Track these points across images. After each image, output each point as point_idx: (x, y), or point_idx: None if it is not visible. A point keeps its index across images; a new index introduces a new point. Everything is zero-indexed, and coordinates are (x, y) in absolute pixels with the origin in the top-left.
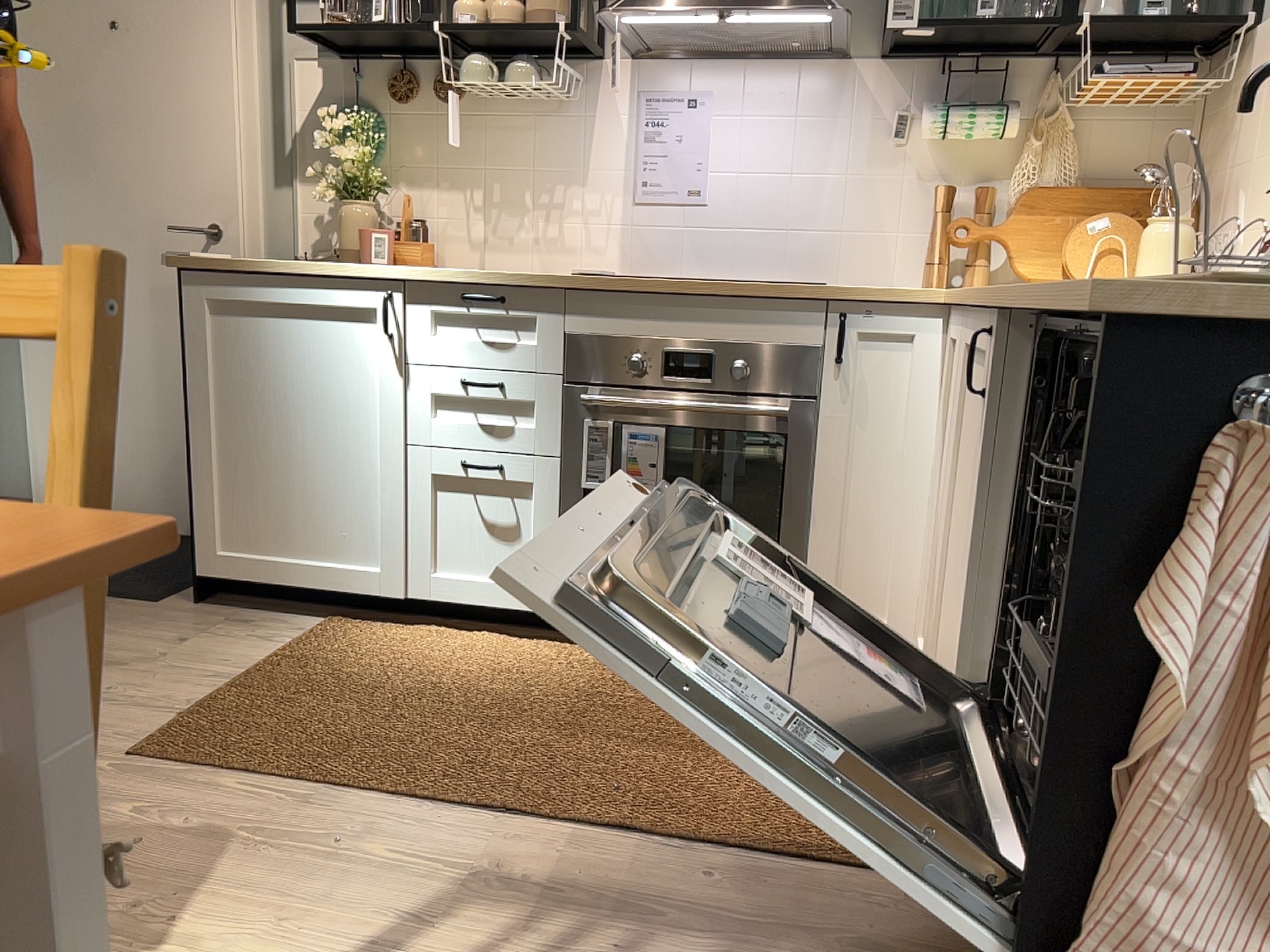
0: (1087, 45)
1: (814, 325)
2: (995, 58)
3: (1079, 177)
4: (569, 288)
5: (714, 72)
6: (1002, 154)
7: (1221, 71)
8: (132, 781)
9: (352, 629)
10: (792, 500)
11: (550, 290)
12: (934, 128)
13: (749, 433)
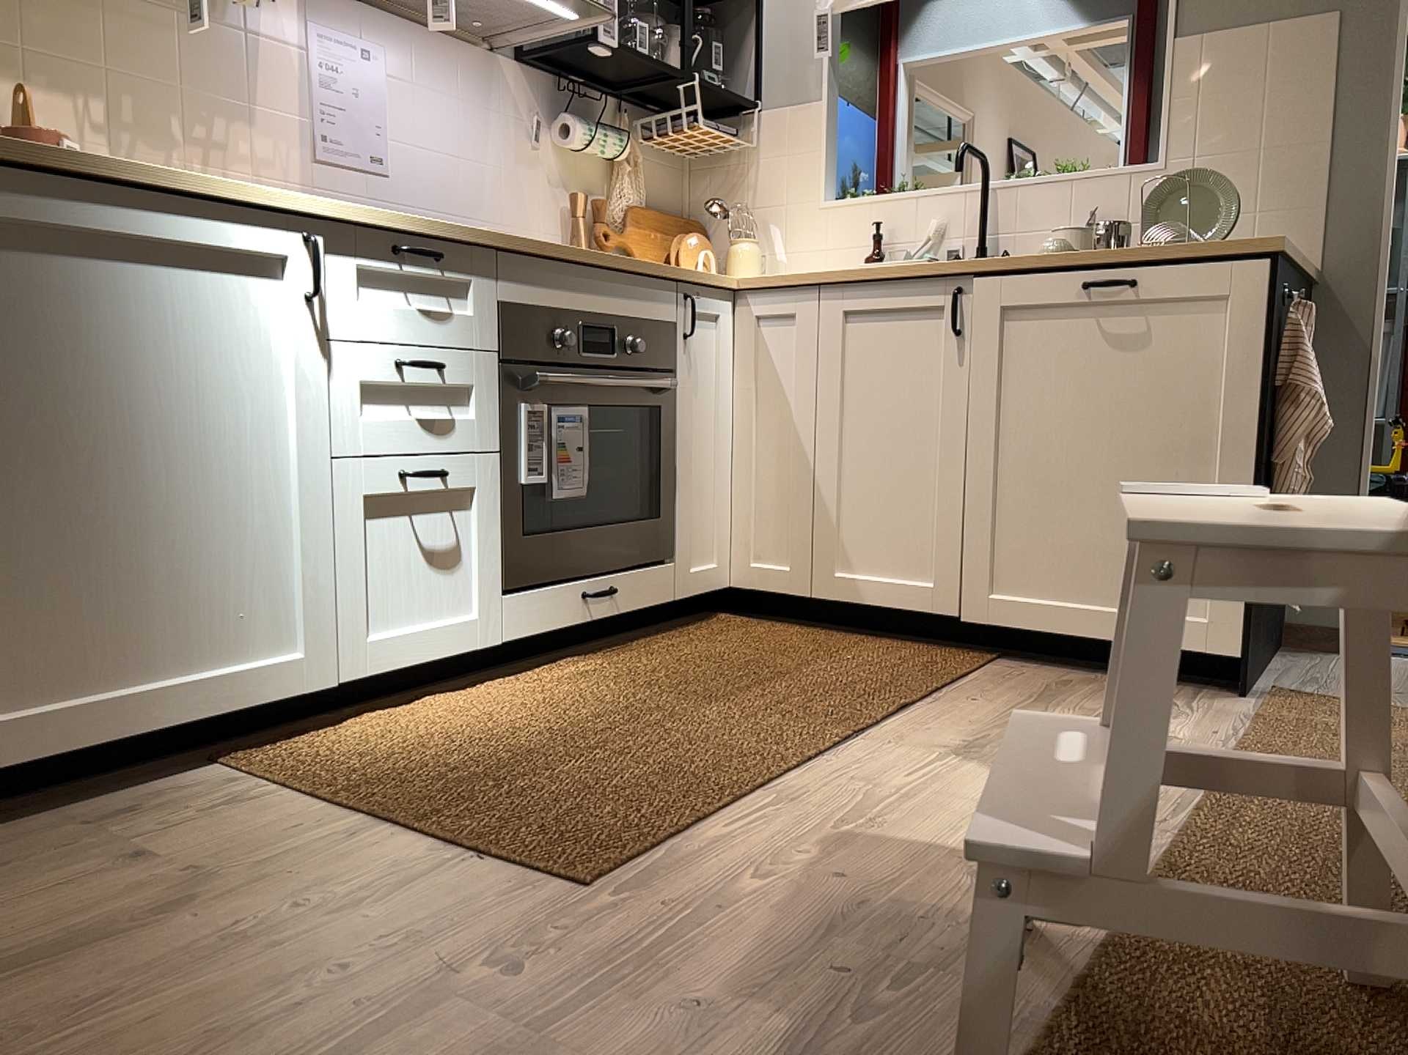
0: (699, 98)
1: (669, 300)
2: (589, 88)
3: (644, 202)
4: (505, 249)
5: (389, 31)
6: (598, 174)
7: (738, 137)
8: (668, 873)
9: (294, 749)
10: (661, 465)
11: (487, 249)
12: (586, 140)
13: (622, 406)
